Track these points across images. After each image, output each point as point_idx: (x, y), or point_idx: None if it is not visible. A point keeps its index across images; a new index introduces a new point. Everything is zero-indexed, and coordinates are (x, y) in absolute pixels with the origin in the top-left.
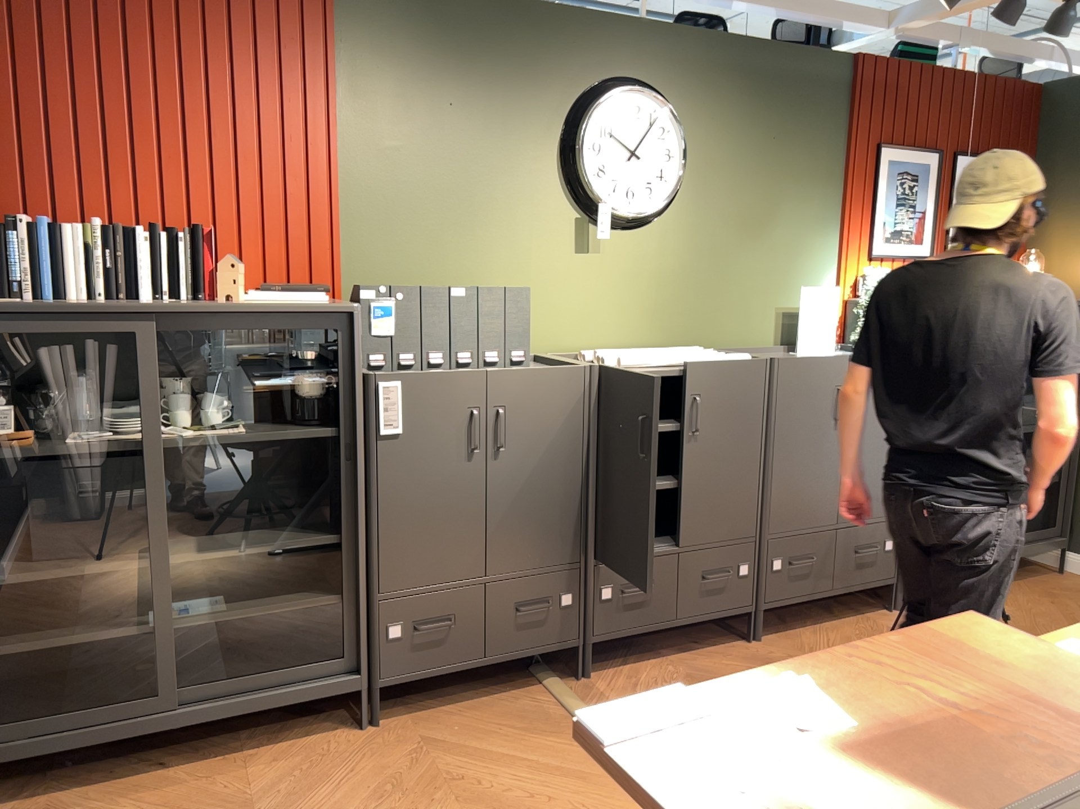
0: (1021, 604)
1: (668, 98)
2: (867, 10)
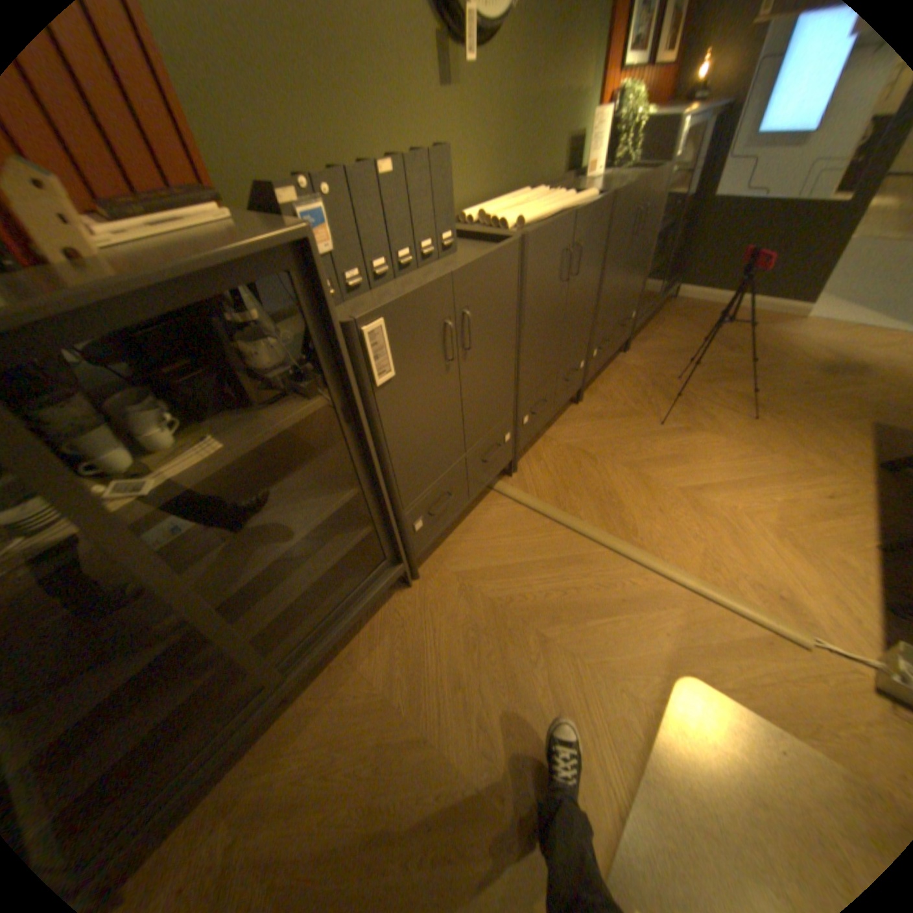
0: (675, 326)
1: None
2: None
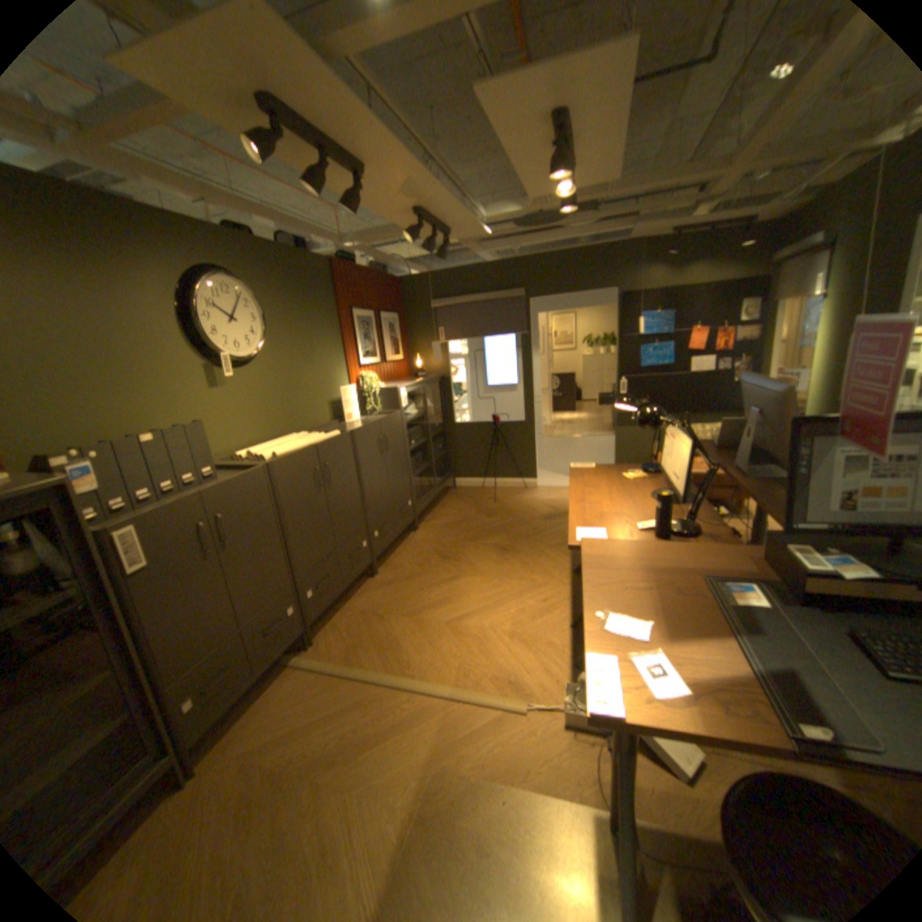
0: (454, 507)
1: (242, 279)
2: (331, 233)
